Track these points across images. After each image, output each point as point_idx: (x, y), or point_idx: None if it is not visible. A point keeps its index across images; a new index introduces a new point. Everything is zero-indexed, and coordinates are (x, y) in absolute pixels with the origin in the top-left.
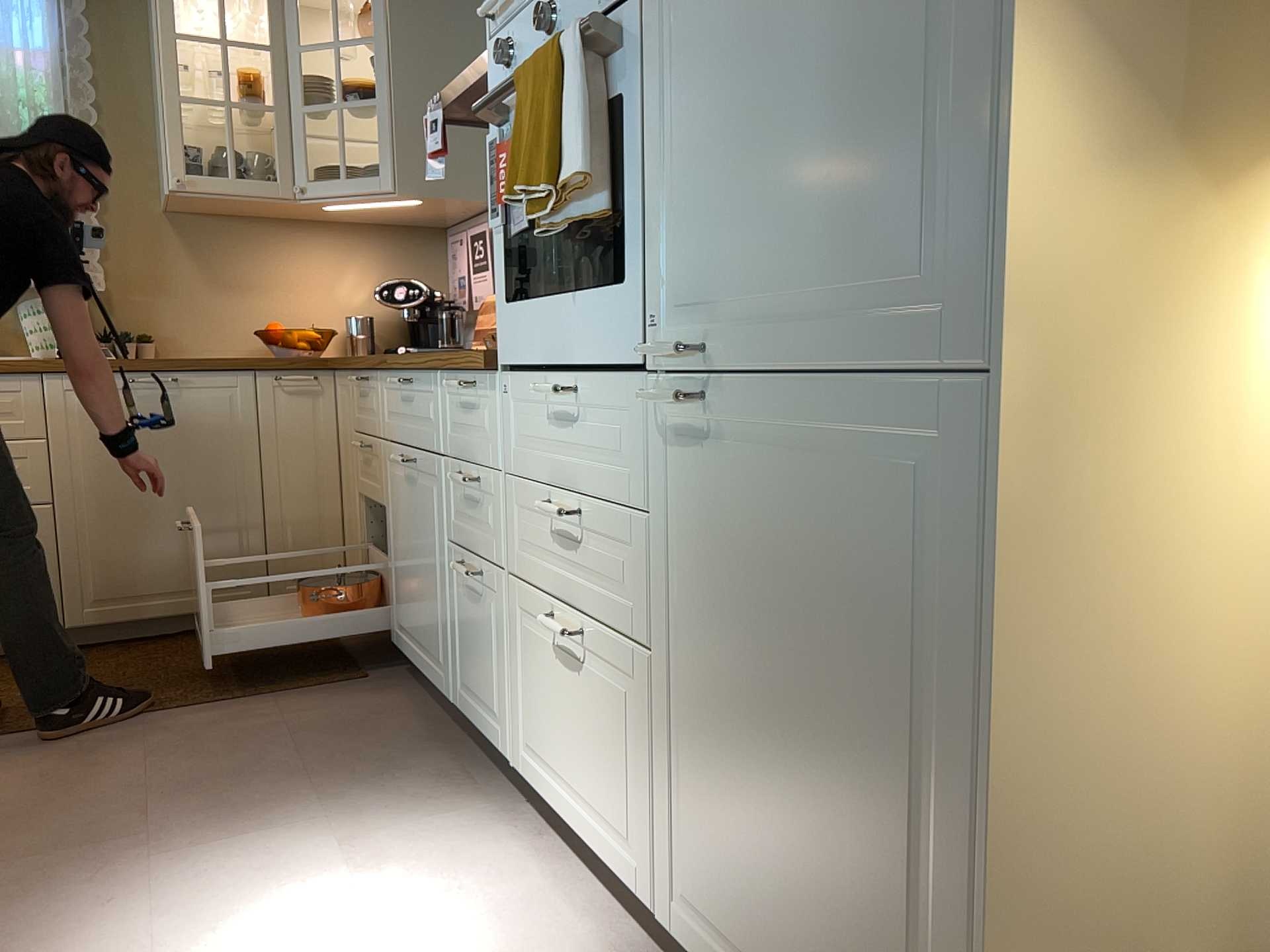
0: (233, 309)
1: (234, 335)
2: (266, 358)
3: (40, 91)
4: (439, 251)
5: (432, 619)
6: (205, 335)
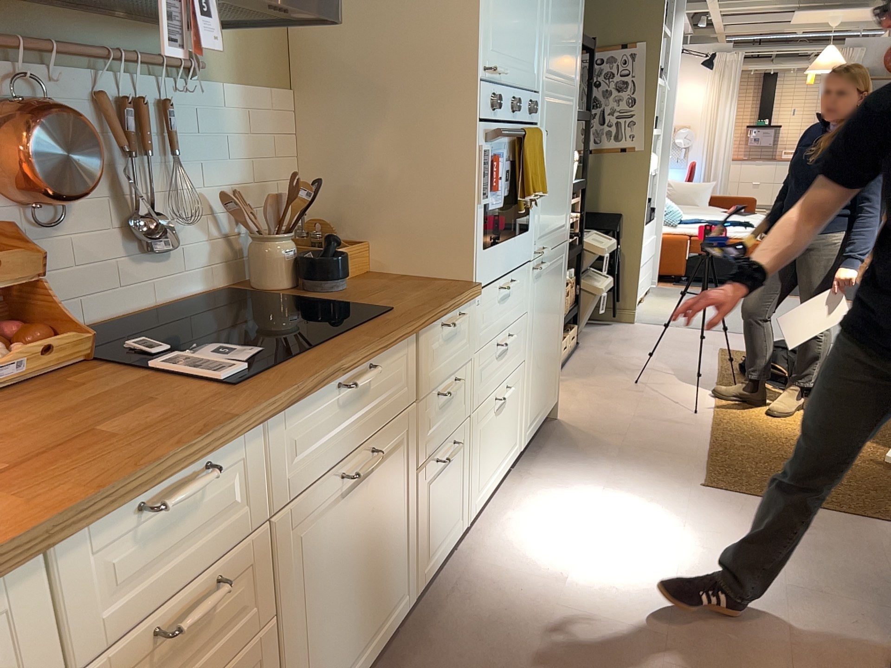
0: None
1: None
2: None
3: None
4: None
5: (389, 577)
6: None
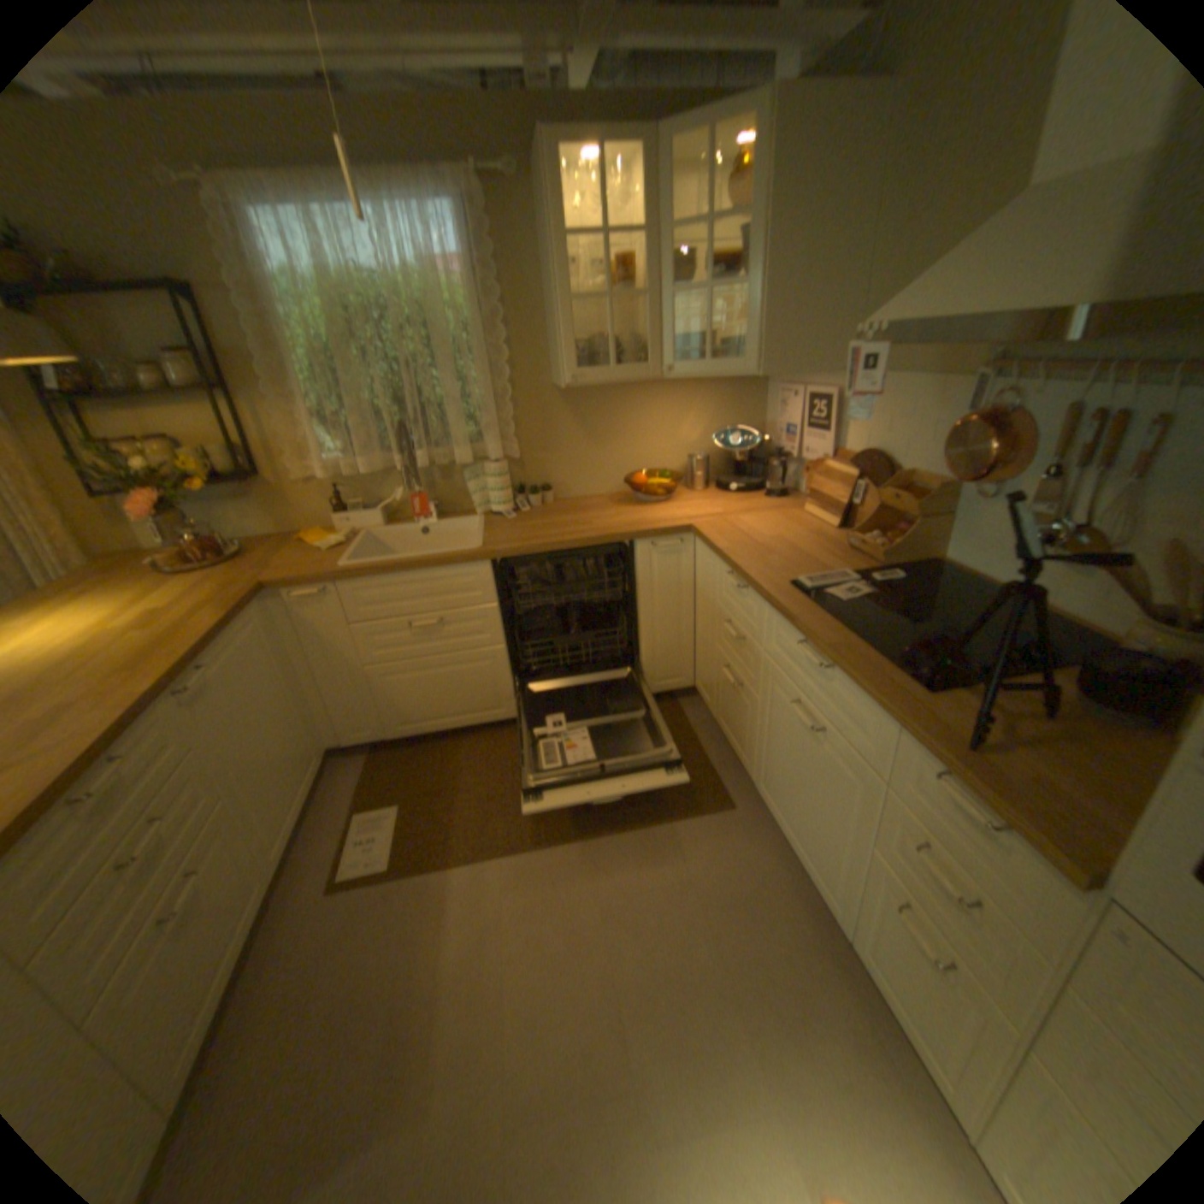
0: (603, 458)
1: (605, 478)
2: (642, 529)
3: (458, 295)
4: (760, 389)
5: (825, 856)
6: (585, 480)
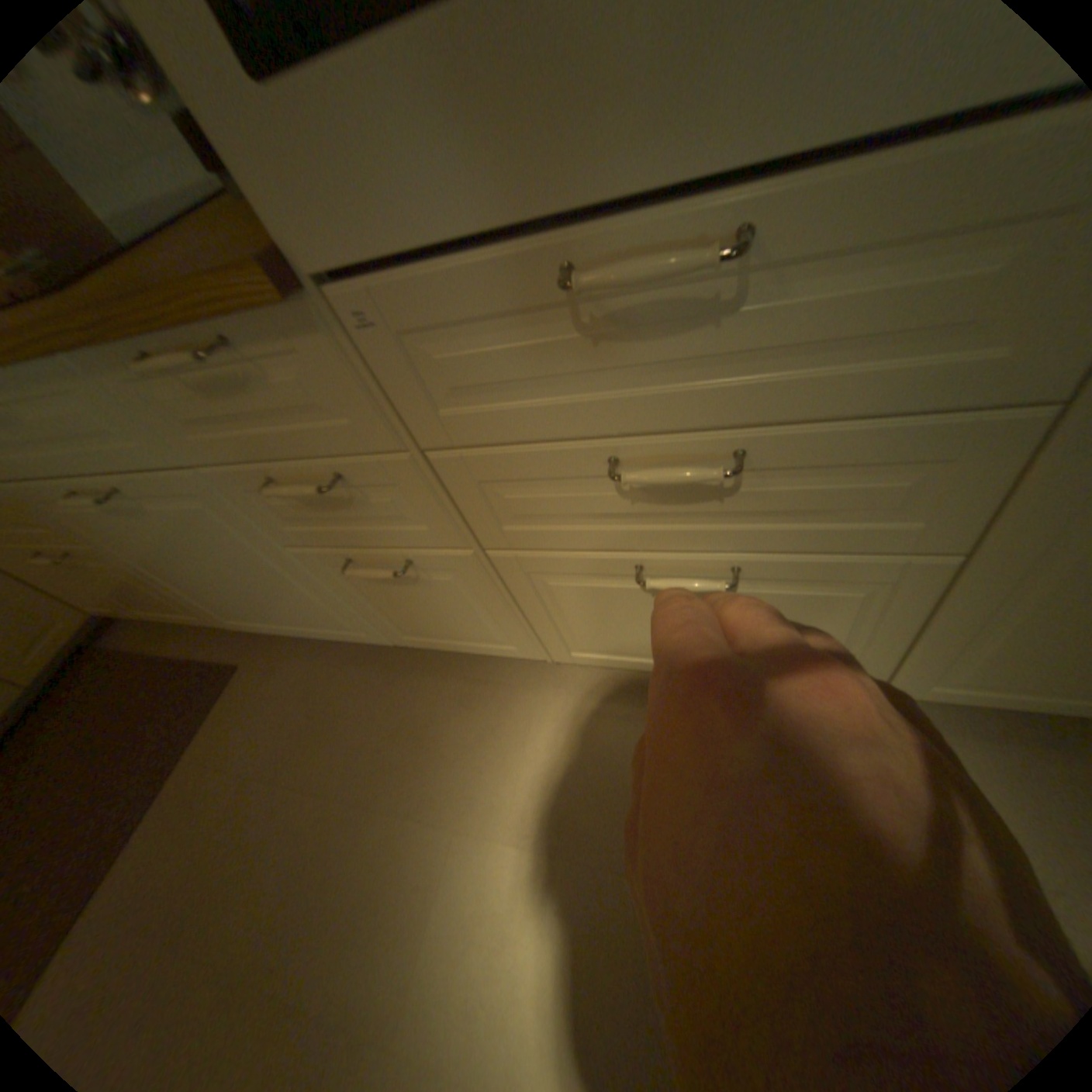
0: None
1: None
2: None
3: None
4: None
5: (302, 608)
6: None
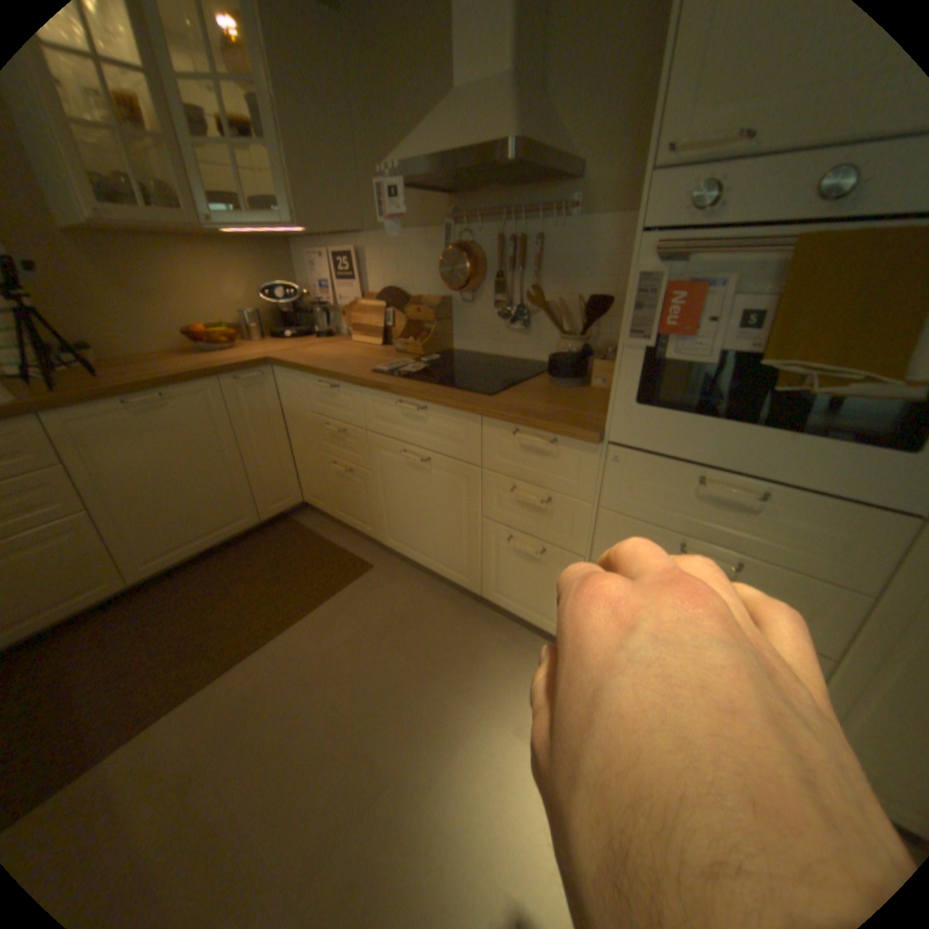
0: (147, 311)
1: (154, 331)
2: (221, 363)
3: None
4: (286, 255)
5: (449, 548)
6: (131, 334)
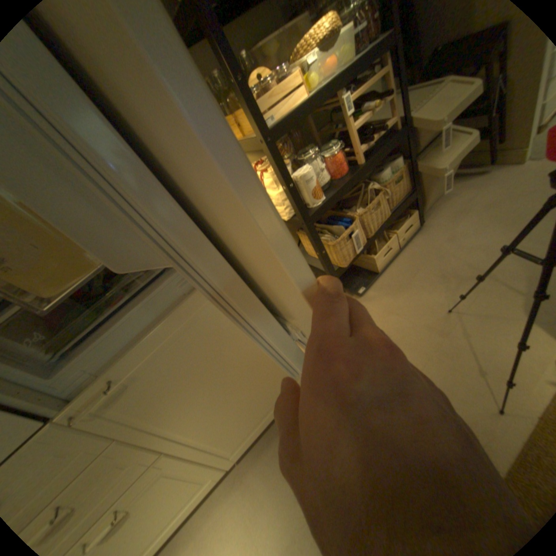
0: None
1: None
2: None
3: None
4: None
5: None
6: None
